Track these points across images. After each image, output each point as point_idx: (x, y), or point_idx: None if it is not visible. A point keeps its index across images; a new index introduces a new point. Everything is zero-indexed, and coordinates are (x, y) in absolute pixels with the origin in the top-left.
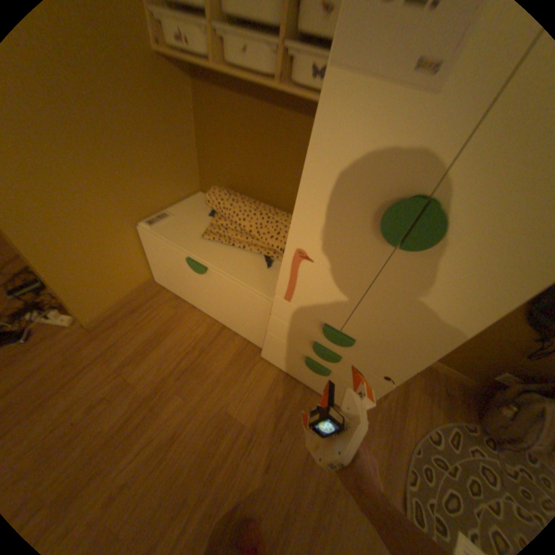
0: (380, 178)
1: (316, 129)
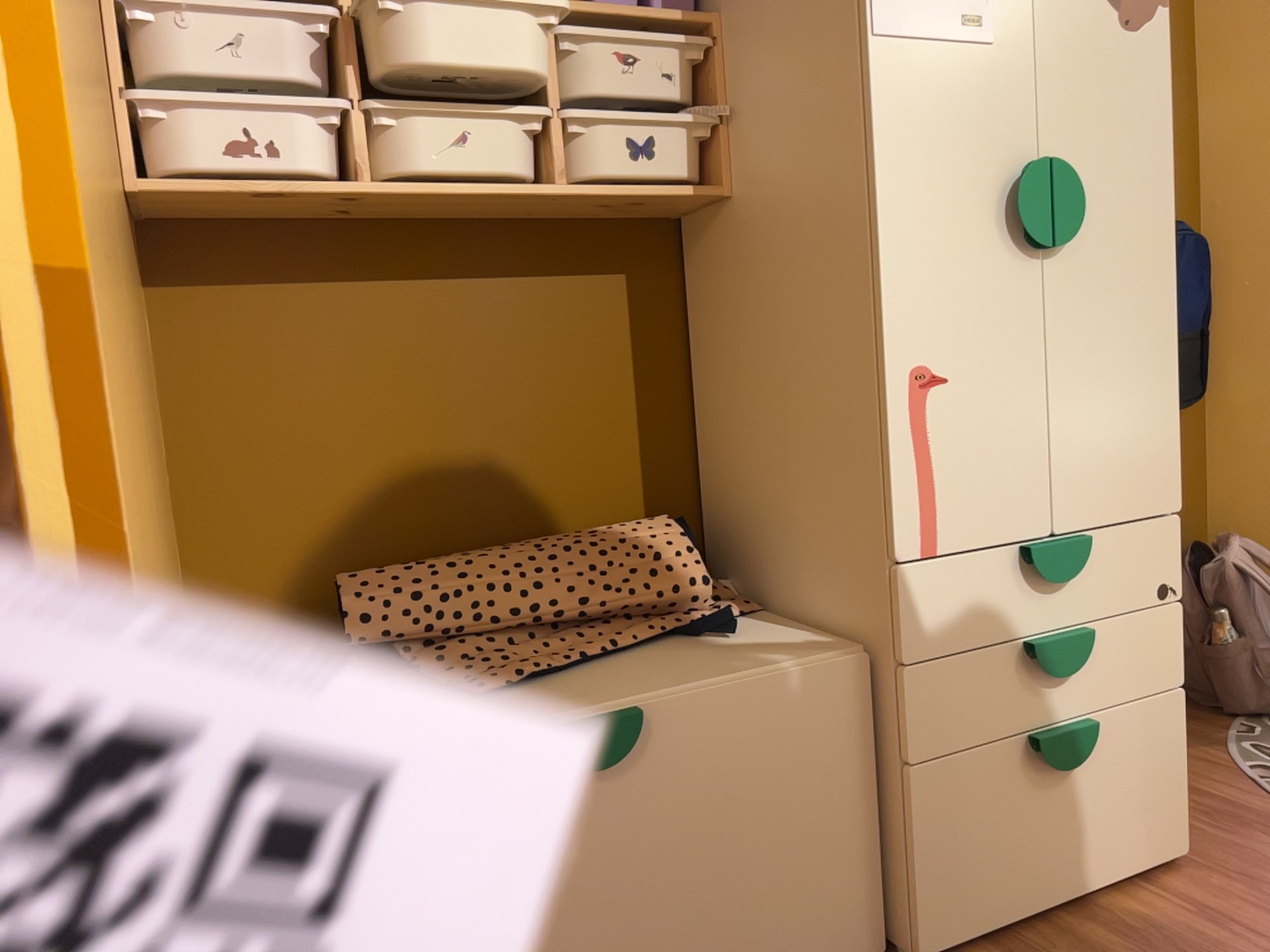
0: (980, 160)
1: (874, 123)
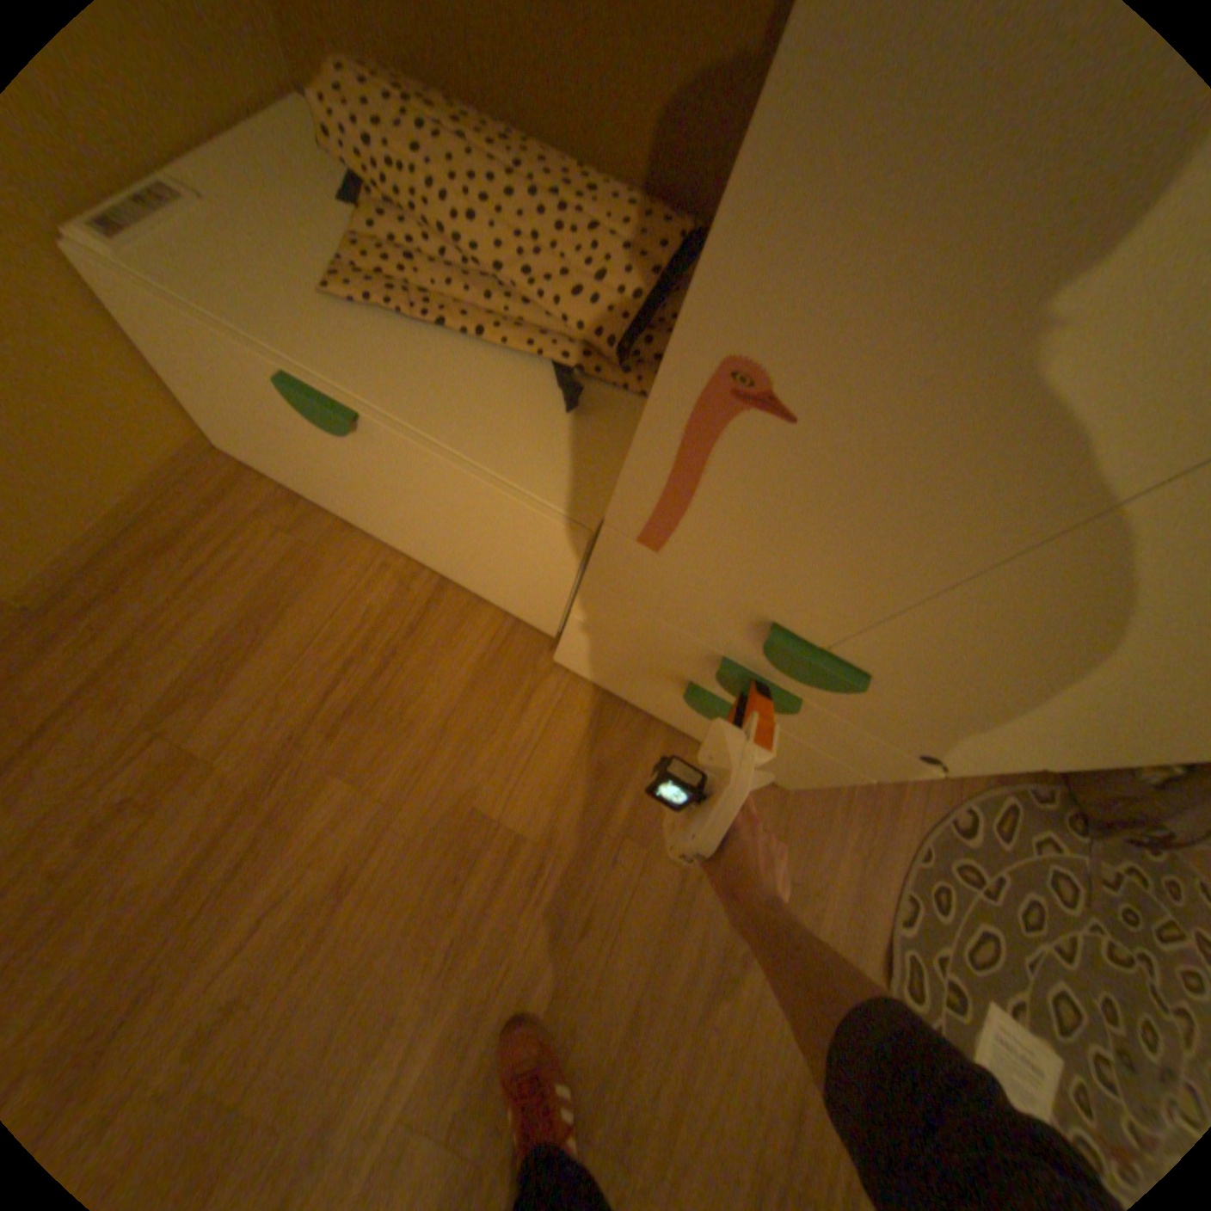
0: None
1: None
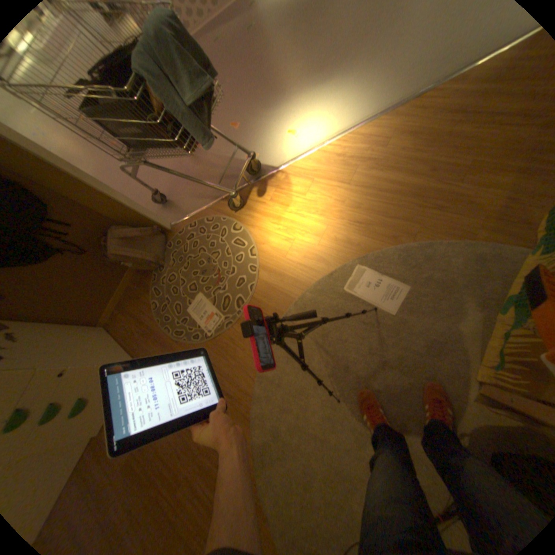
0: None
1: None
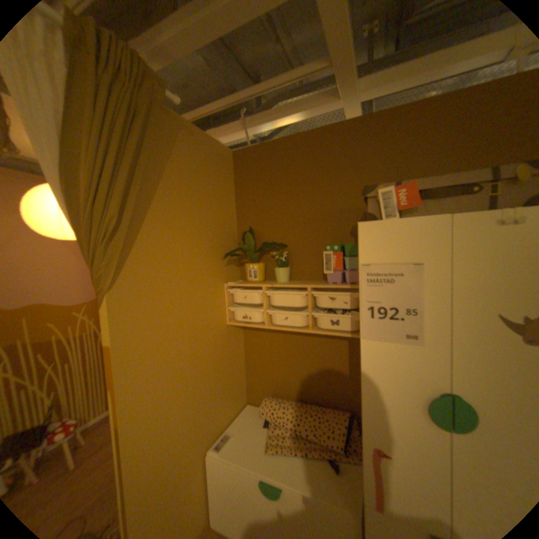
0: (415, 387)
1: (363, 365)
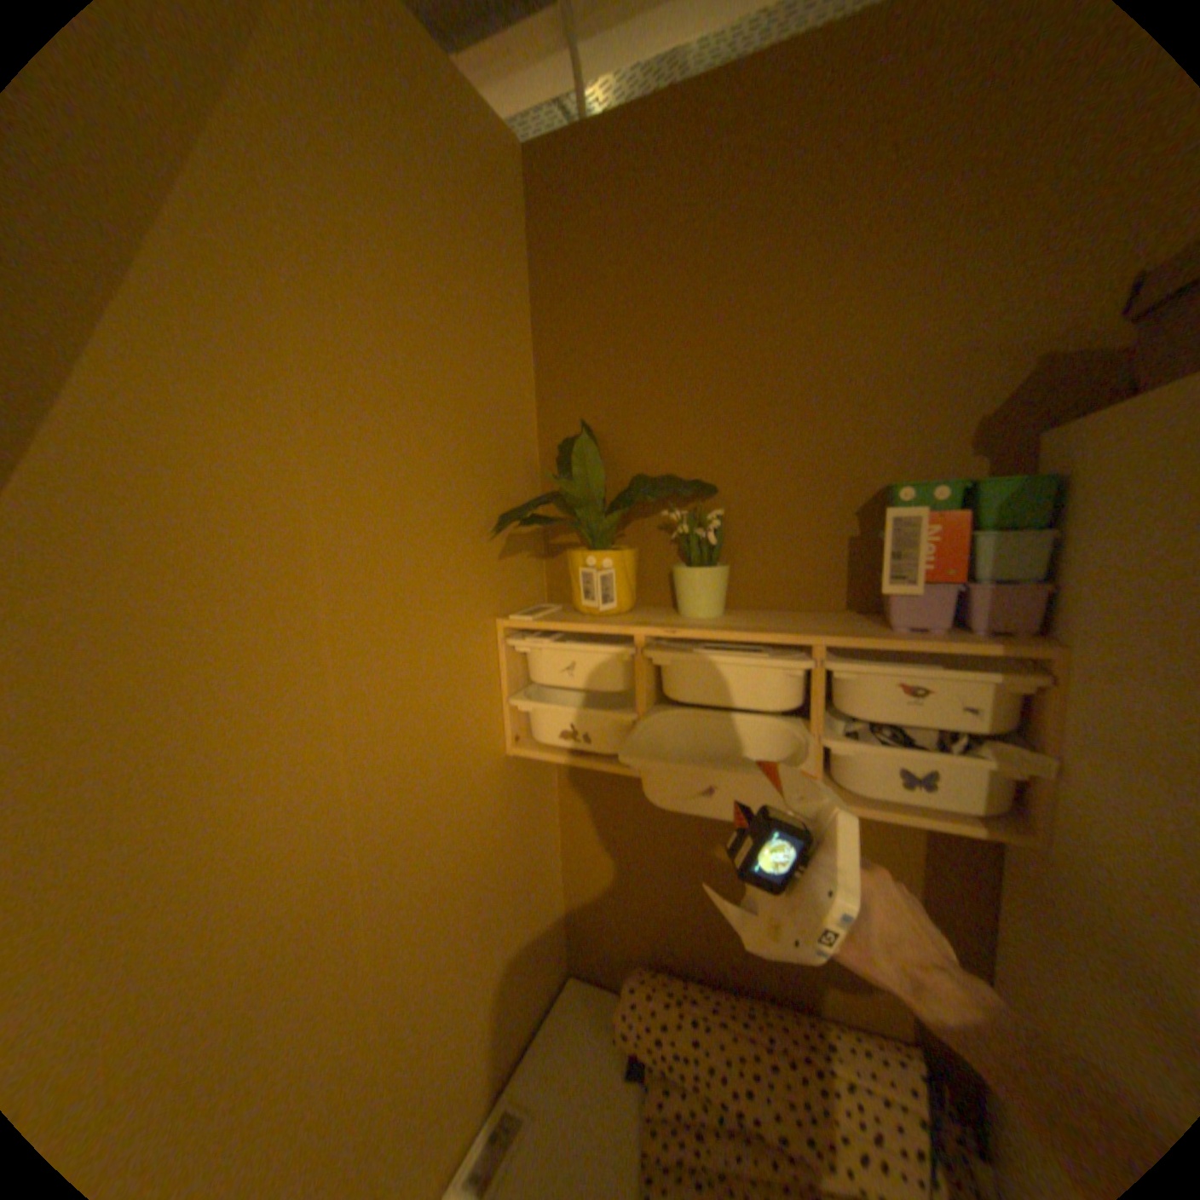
0: None
1: None
